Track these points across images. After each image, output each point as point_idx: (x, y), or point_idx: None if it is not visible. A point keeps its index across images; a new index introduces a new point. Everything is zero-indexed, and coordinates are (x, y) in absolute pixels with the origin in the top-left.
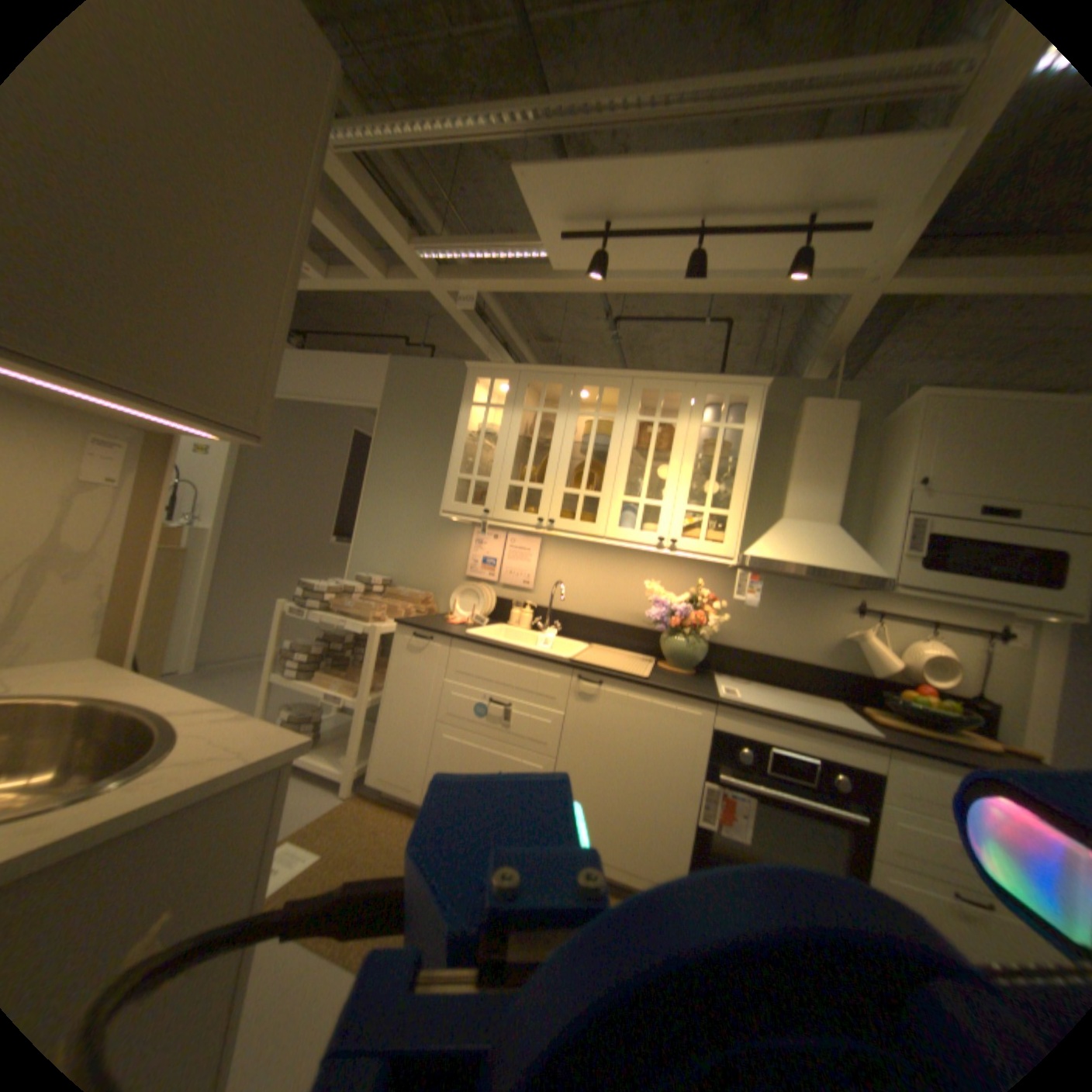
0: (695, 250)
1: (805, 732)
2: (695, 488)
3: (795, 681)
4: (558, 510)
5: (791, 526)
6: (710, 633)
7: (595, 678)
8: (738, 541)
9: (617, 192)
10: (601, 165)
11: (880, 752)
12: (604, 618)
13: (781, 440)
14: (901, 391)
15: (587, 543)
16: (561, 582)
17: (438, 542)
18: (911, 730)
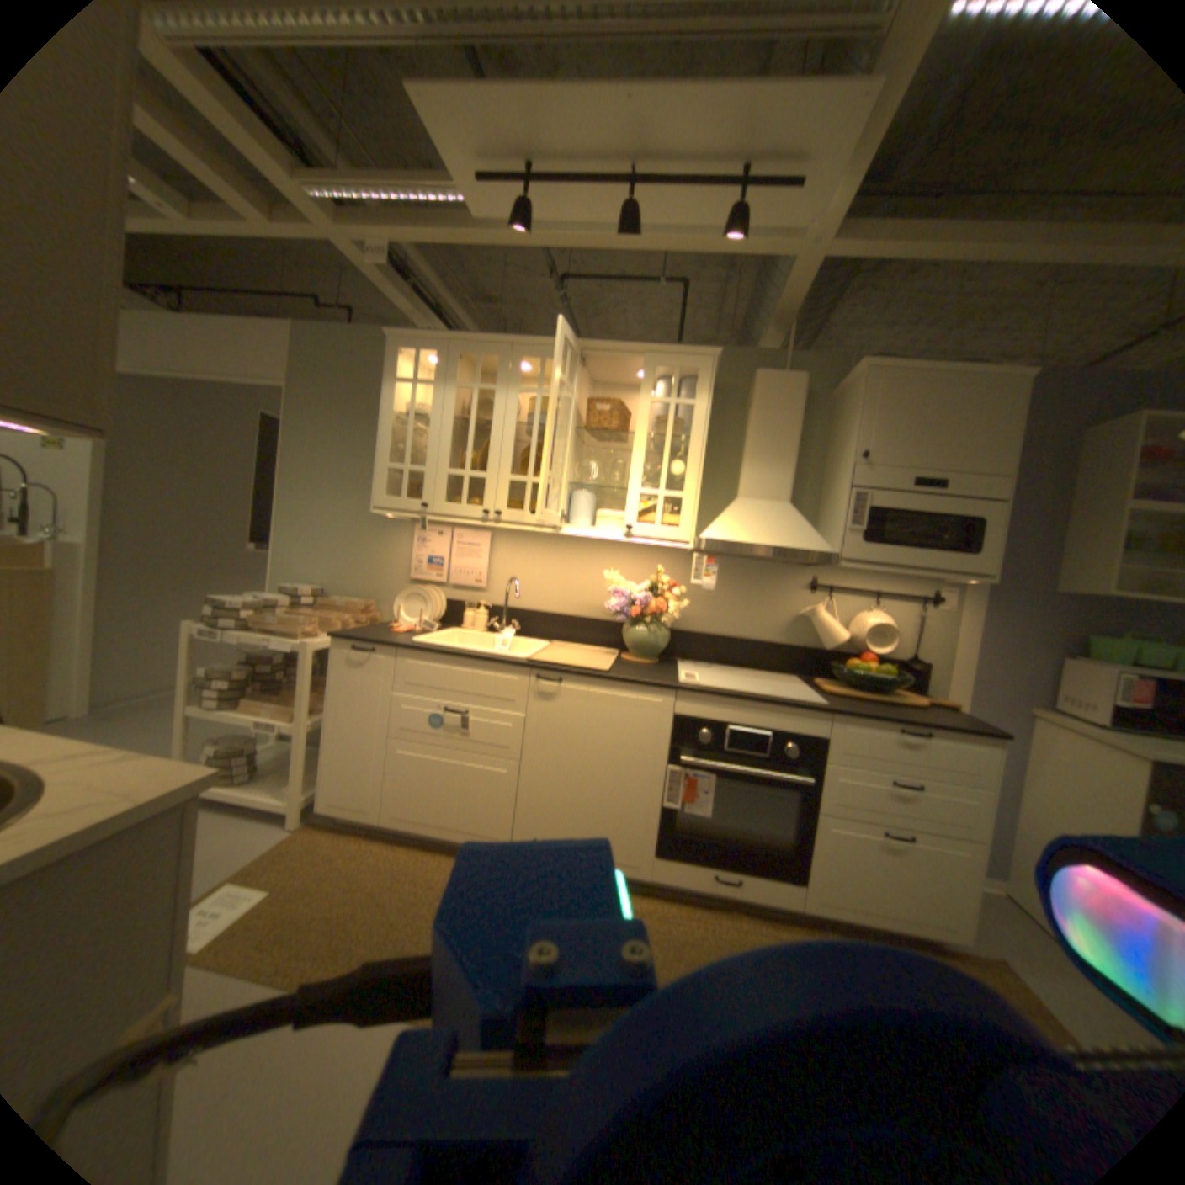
0: (626, 203)
1: (756, 708)
2: (650, 470)
3: (753, 660)
4: (505, 500)
5: (743, 507)
6: (669, 620)
7: (553, 676)
8: (692, 525)
9: (534, 128)
10: (511, 93)
11: (822, 718)
12: (564, 613)
13: (734, 416)
14: (847, 362)
15: (541, 535)
16: (516, 579)
17: (373, 543)
18: (852, 695)
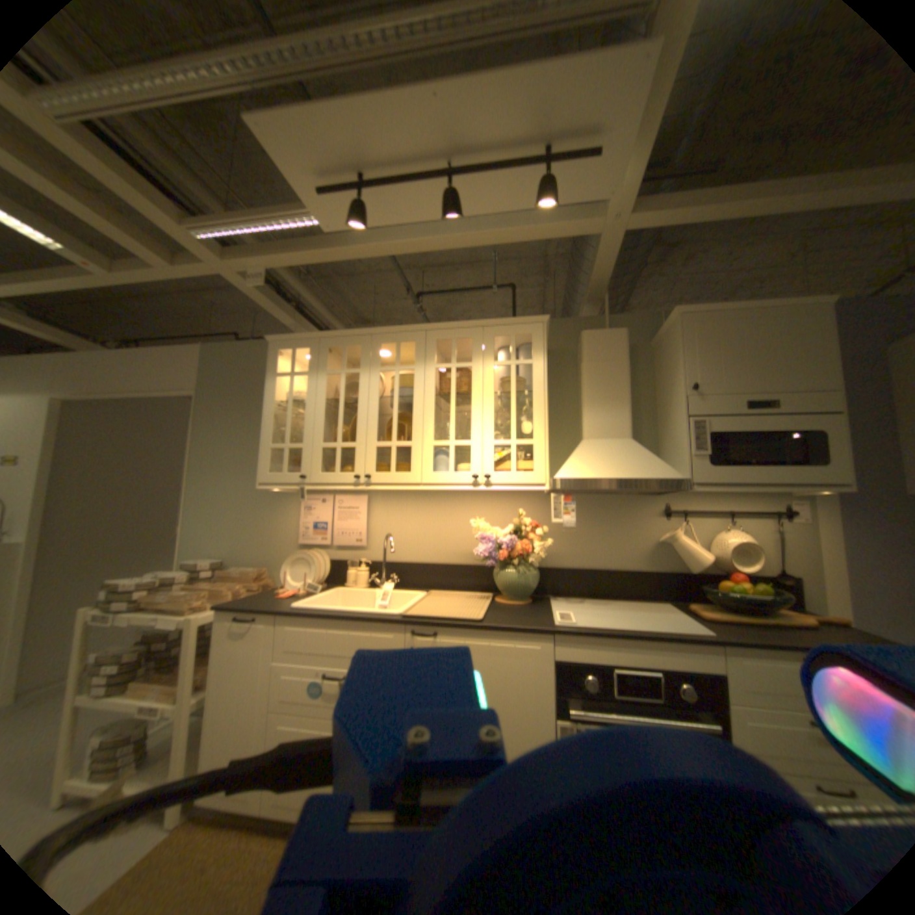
0: (447, 191)
1: (641, 646)
2: (502, 425)
3: (623, 590)
4: (375, 464)
5: (591, 446)
6: (537, 559)
7: (429, 630)
8: (546, 467)
9: (360, 140)
10: (334, 109)
11: (714, 652)
12: (440, 562)
13: (569, 373)
14: (658, 318)
15: (412, 492)
16: (394, 534)
17: (267, 515)
18: (734, 619)
